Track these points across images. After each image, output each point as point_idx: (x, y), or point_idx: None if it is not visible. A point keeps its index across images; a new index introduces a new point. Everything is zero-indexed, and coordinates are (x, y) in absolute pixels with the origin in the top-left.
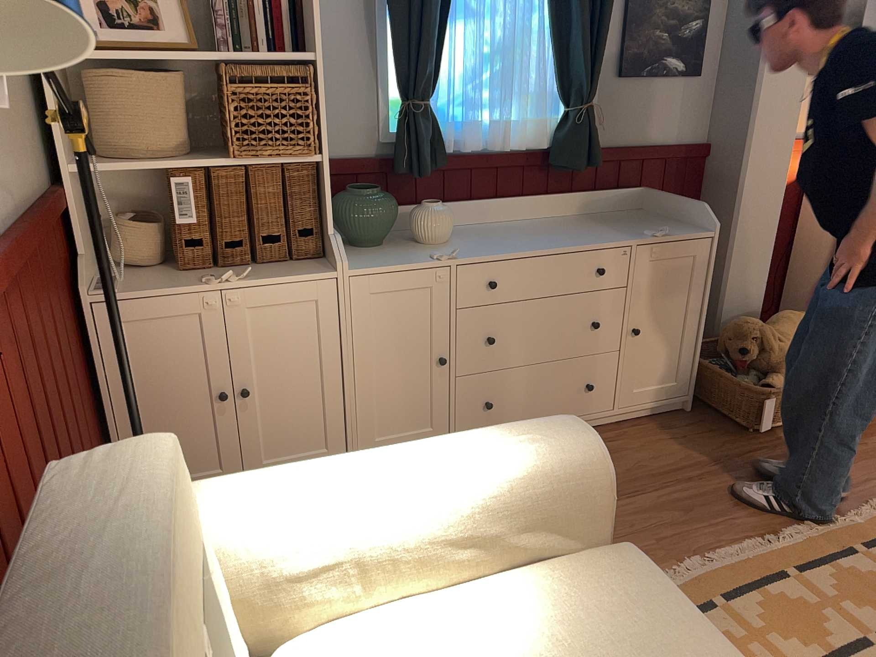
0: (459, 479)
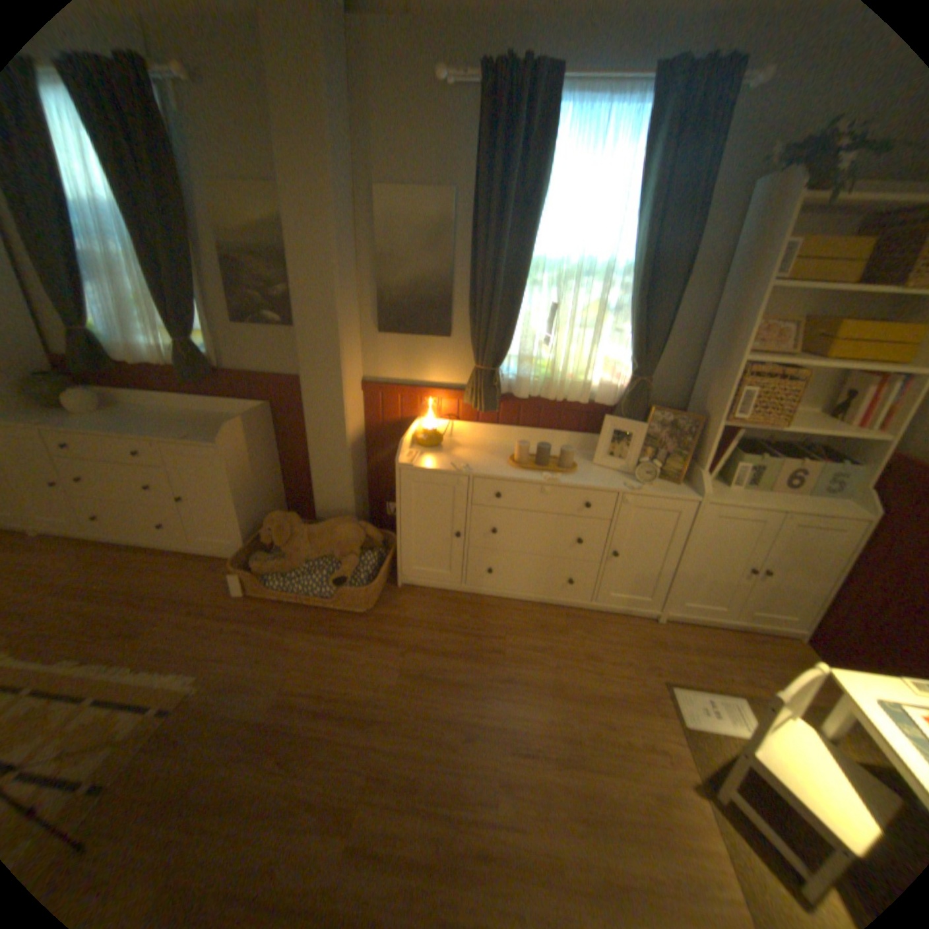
0: None
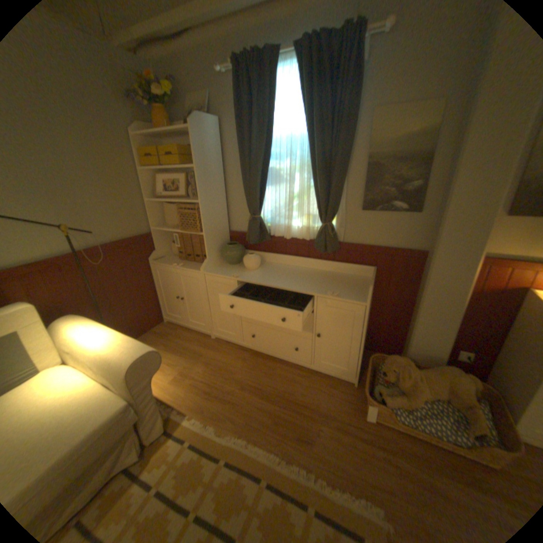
0: (97, 350)
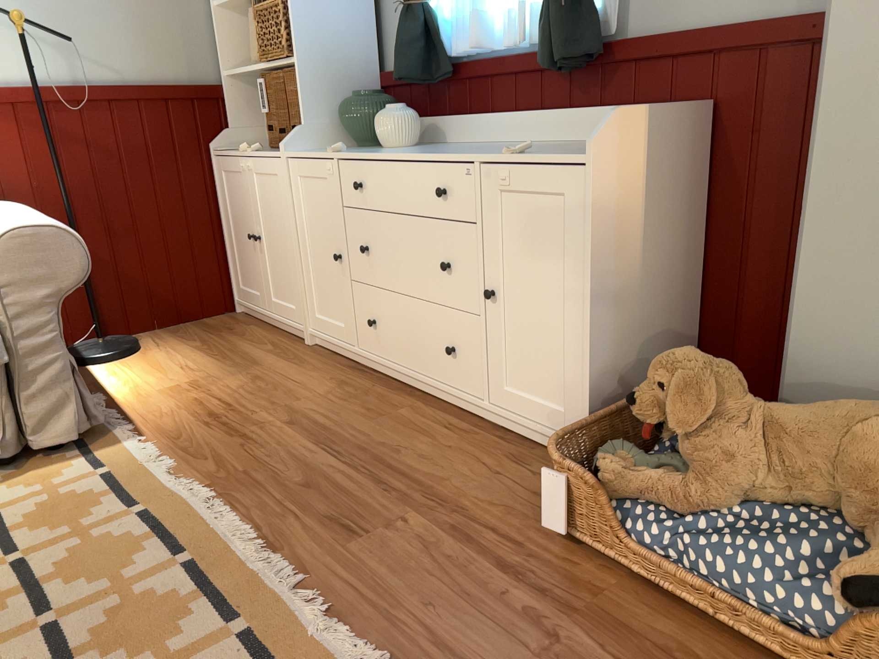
0: None
